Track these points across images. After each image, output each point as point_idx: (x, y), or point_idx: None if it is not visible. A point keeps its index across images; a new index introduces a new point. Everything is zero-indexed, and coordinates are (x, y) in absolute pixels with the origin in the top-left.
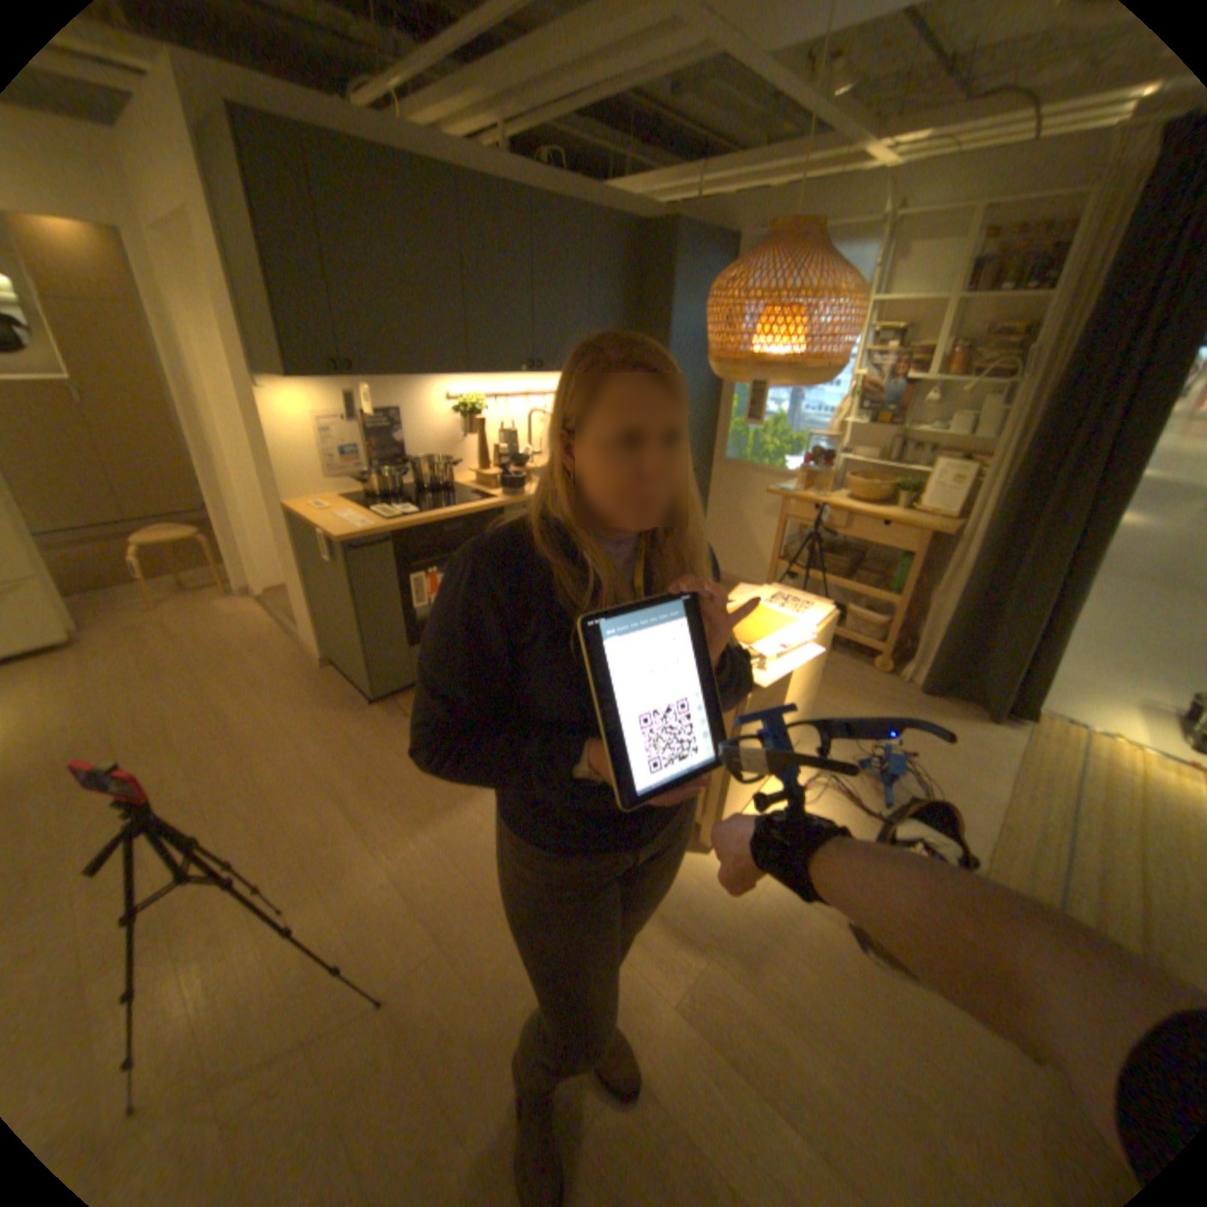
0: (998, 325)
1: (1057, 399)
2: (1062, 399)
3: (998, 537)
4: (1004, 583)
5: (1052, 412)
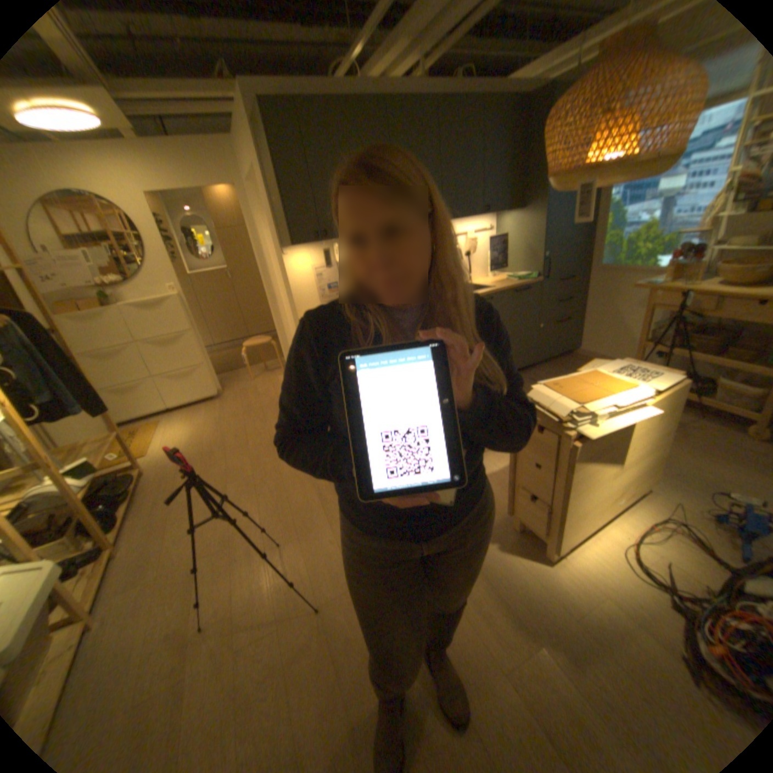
0: None
1: None
2: None
3: None
4: None
5: None
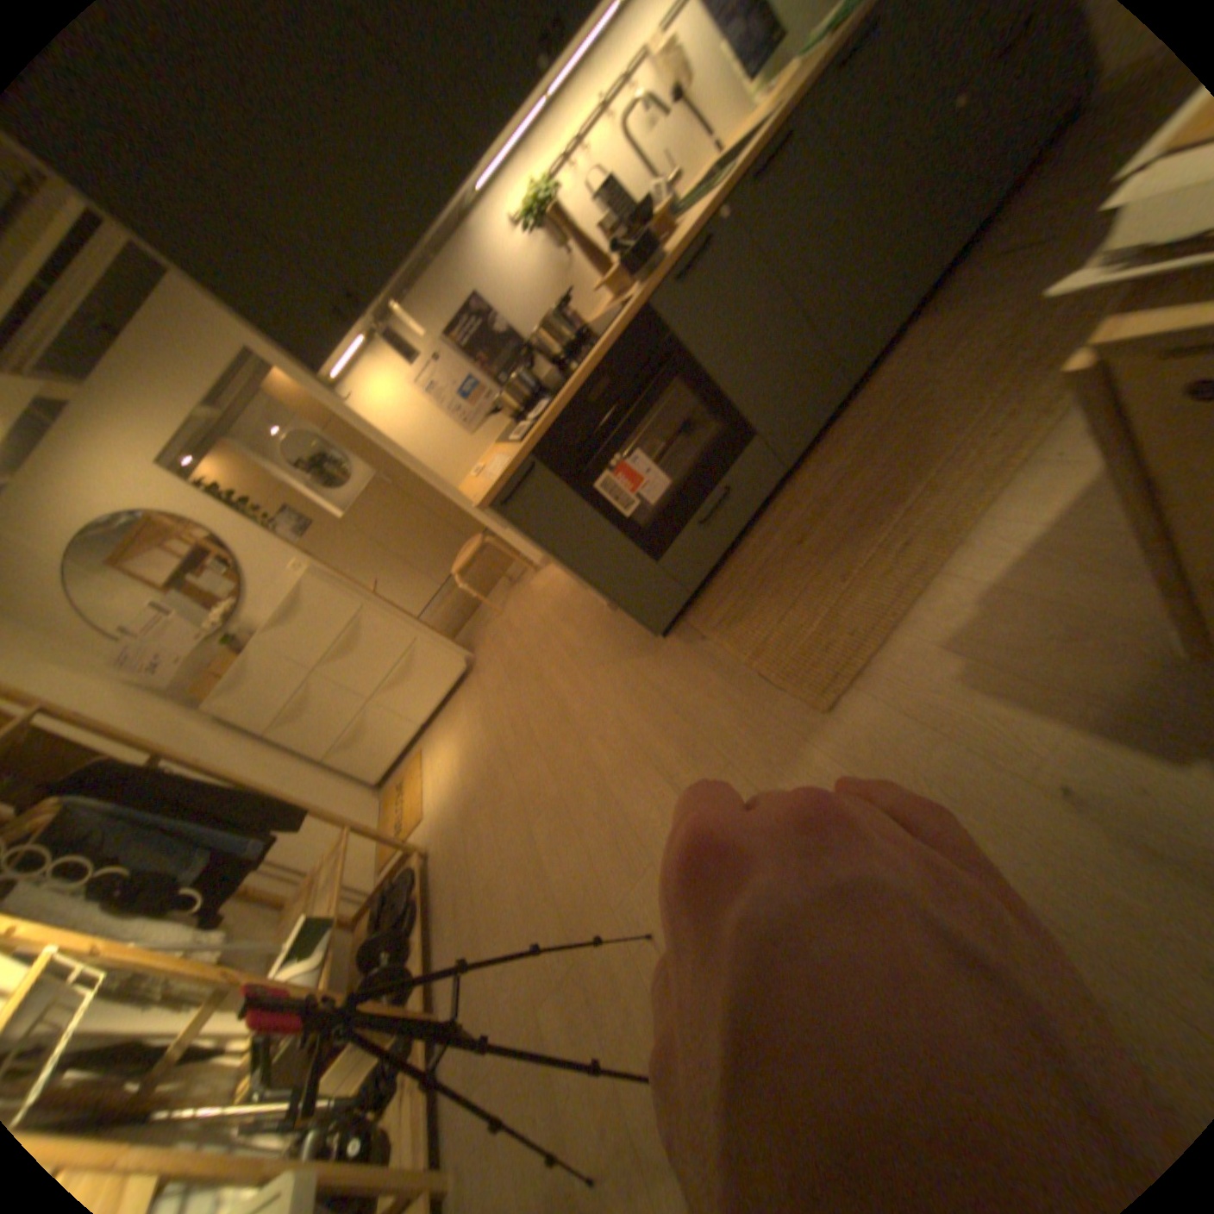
0: None
1: None
2: None
3: None
4: None
5: None
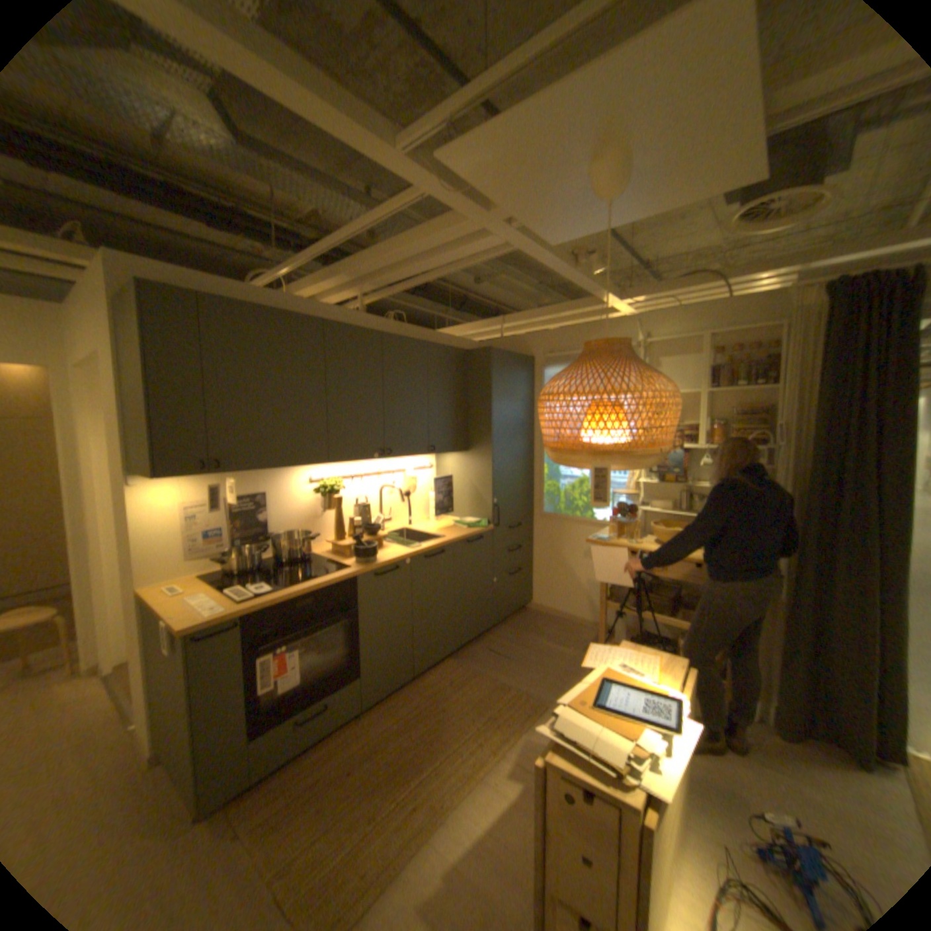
0: (741, 409)
1: (815, 461)
2: (818, 460)
3: (804, 575)
4: (825, 619)
5: (815, 470)
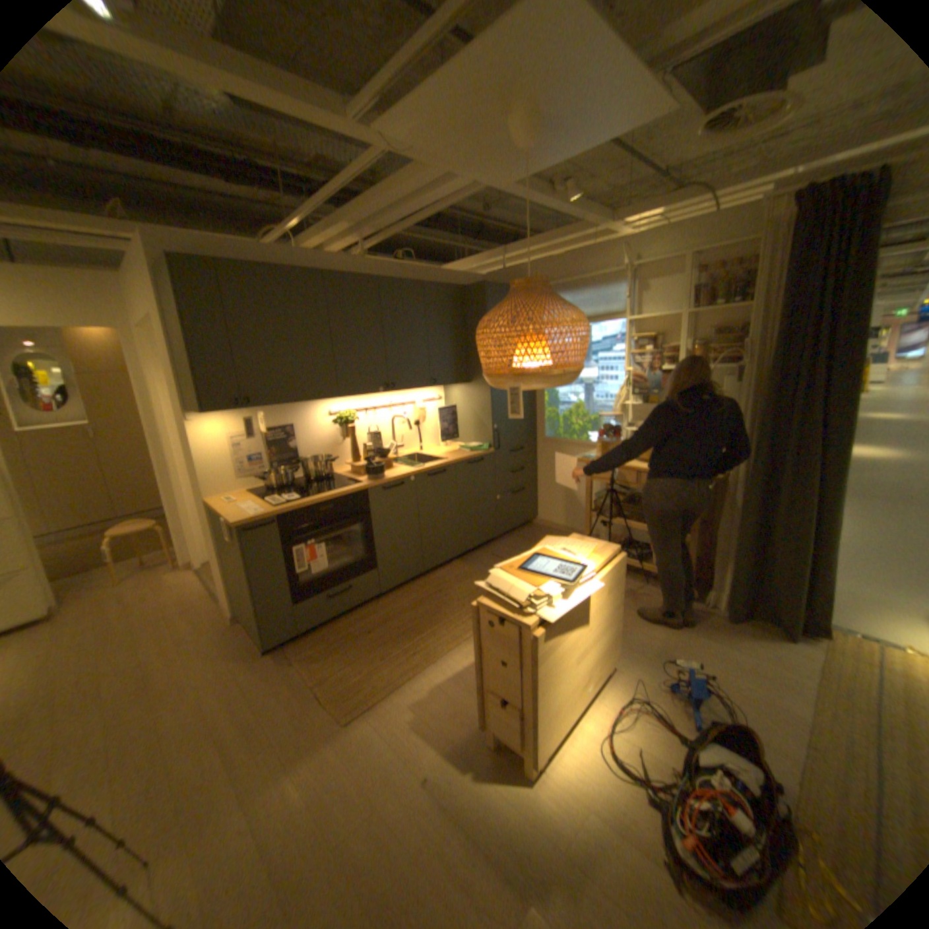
0: (722, 327)
1: (773, 375)
2: (778, 374)
3: (755, 481)
4: (769, 519)
5: (772, 384)
